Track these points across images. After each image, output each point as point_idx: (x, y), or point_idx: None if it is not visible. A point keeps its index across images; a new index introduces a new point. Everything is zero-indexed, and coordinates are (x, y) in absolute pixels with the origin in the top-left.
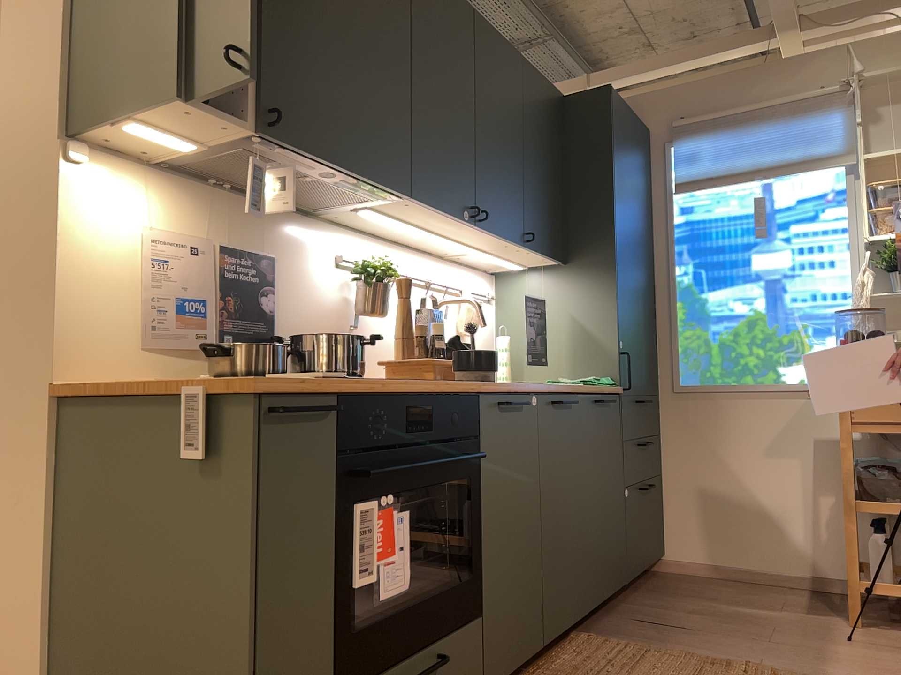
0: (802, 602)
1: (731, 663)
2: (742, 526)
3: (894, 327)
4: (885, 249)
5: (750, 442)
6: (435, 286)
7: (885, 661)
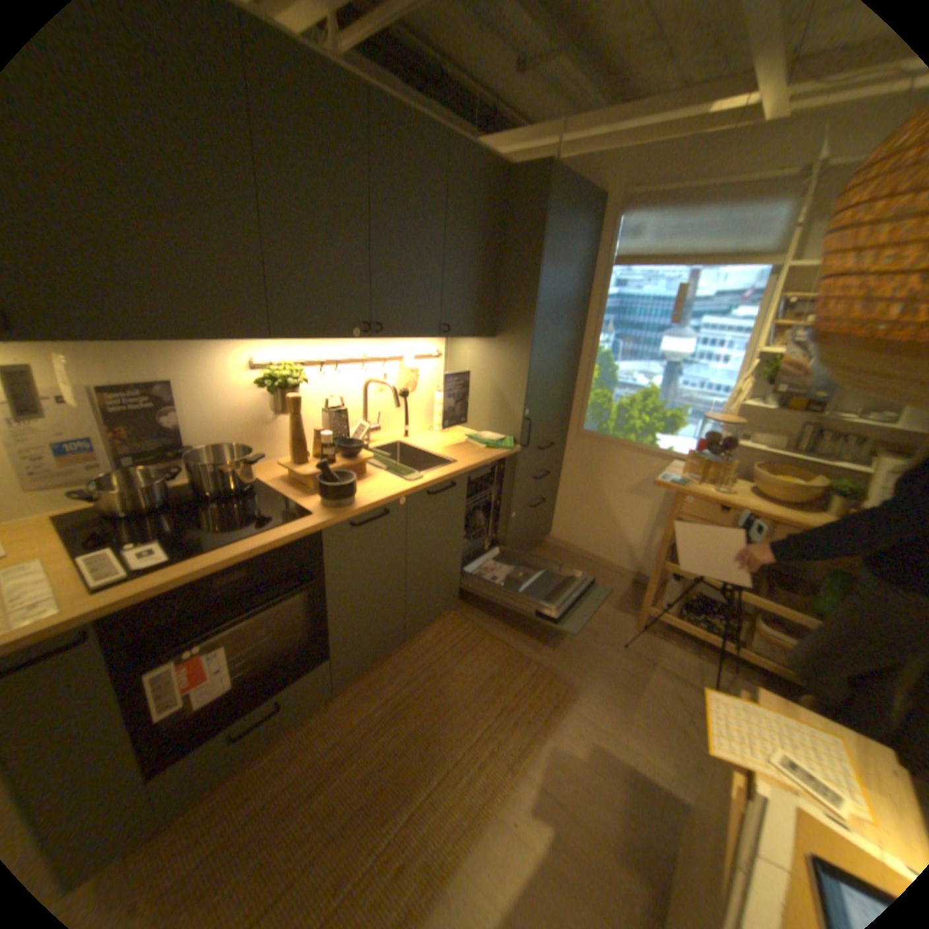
0: (618, 594)
1: (528, 664)
2: (601, 531)
3: (757, 426)
4: (778, 357)
5: (620, 481)
6: (372, 359)
7: (635, 676)
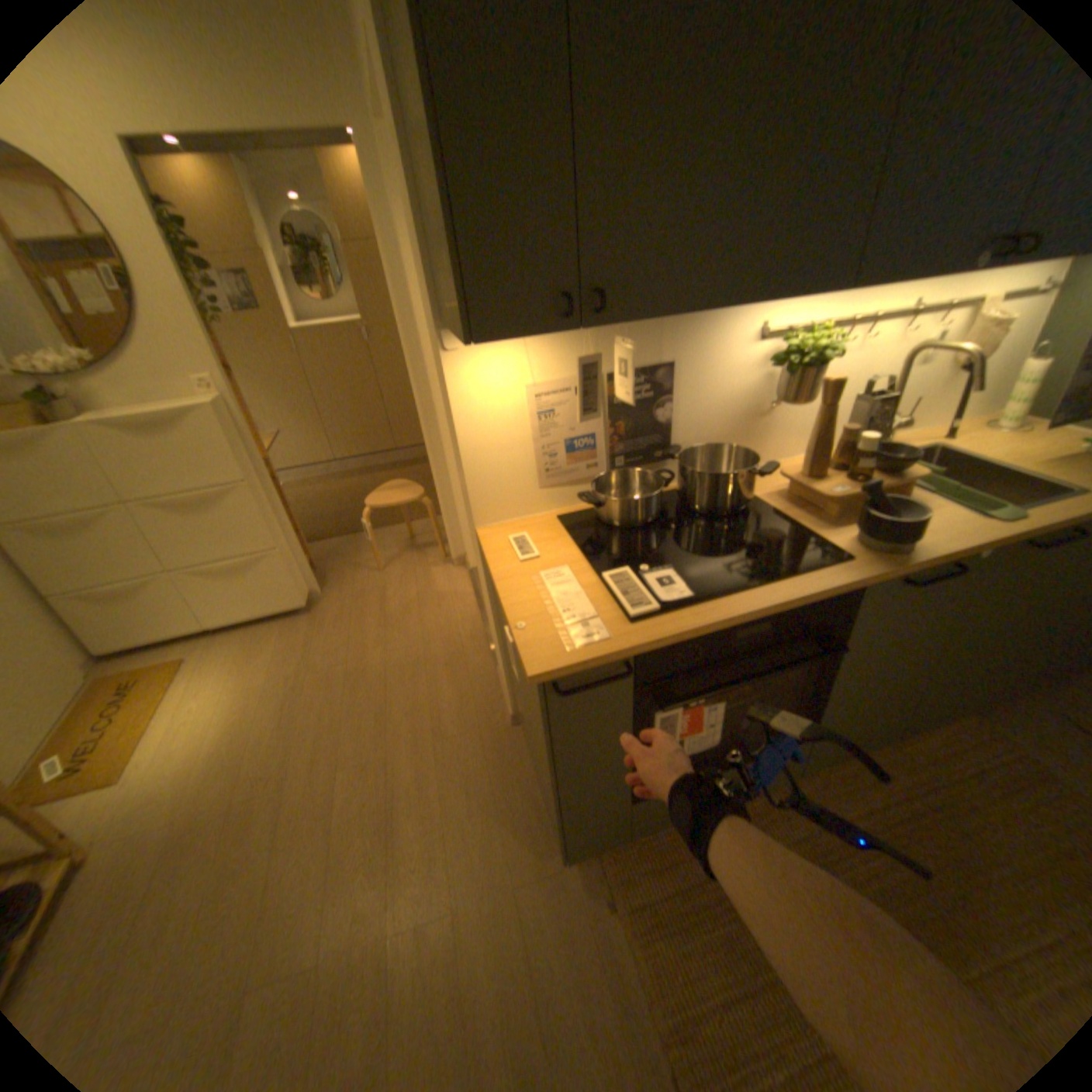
0: None
1: None
2: None
3: None
4: None
5: None
6: (927, 307)
7: None
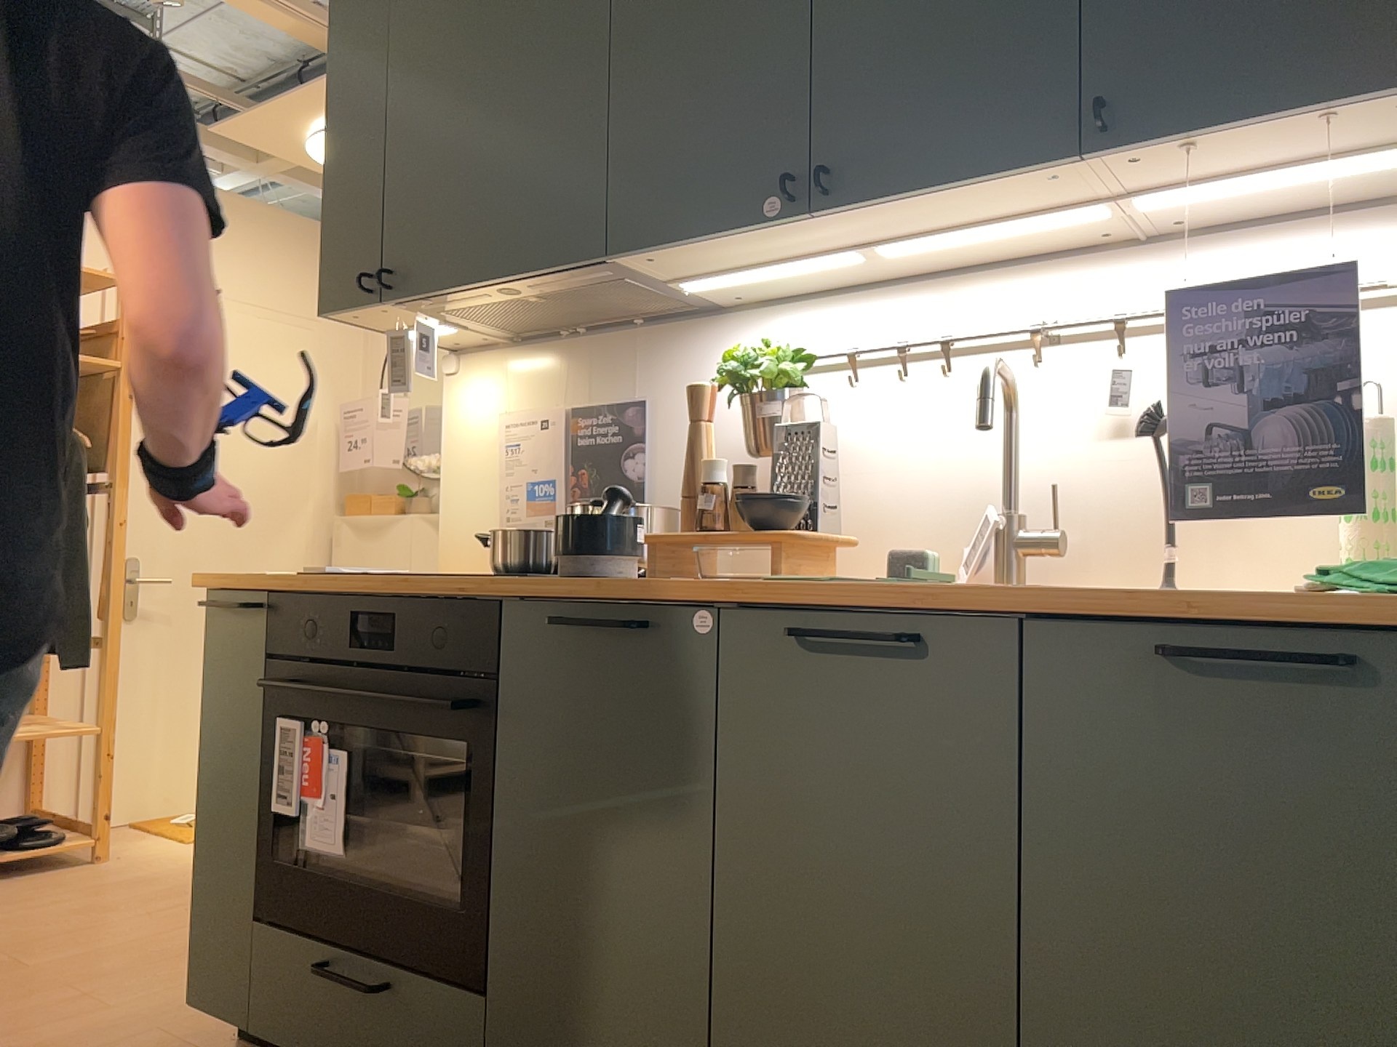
0: None
1: None
2: None
3: None
4: None
5: None
6: (1080, 332)
7: None
